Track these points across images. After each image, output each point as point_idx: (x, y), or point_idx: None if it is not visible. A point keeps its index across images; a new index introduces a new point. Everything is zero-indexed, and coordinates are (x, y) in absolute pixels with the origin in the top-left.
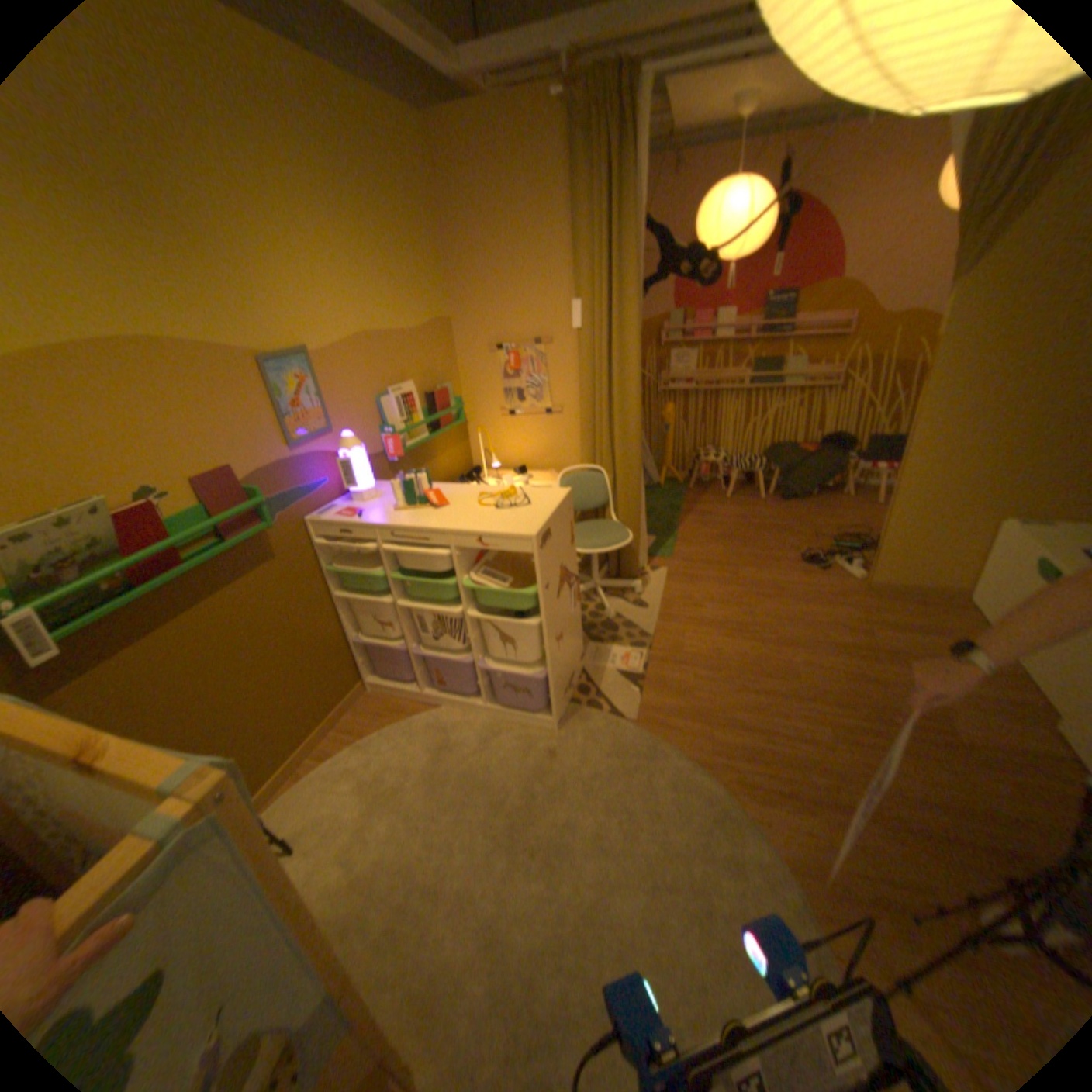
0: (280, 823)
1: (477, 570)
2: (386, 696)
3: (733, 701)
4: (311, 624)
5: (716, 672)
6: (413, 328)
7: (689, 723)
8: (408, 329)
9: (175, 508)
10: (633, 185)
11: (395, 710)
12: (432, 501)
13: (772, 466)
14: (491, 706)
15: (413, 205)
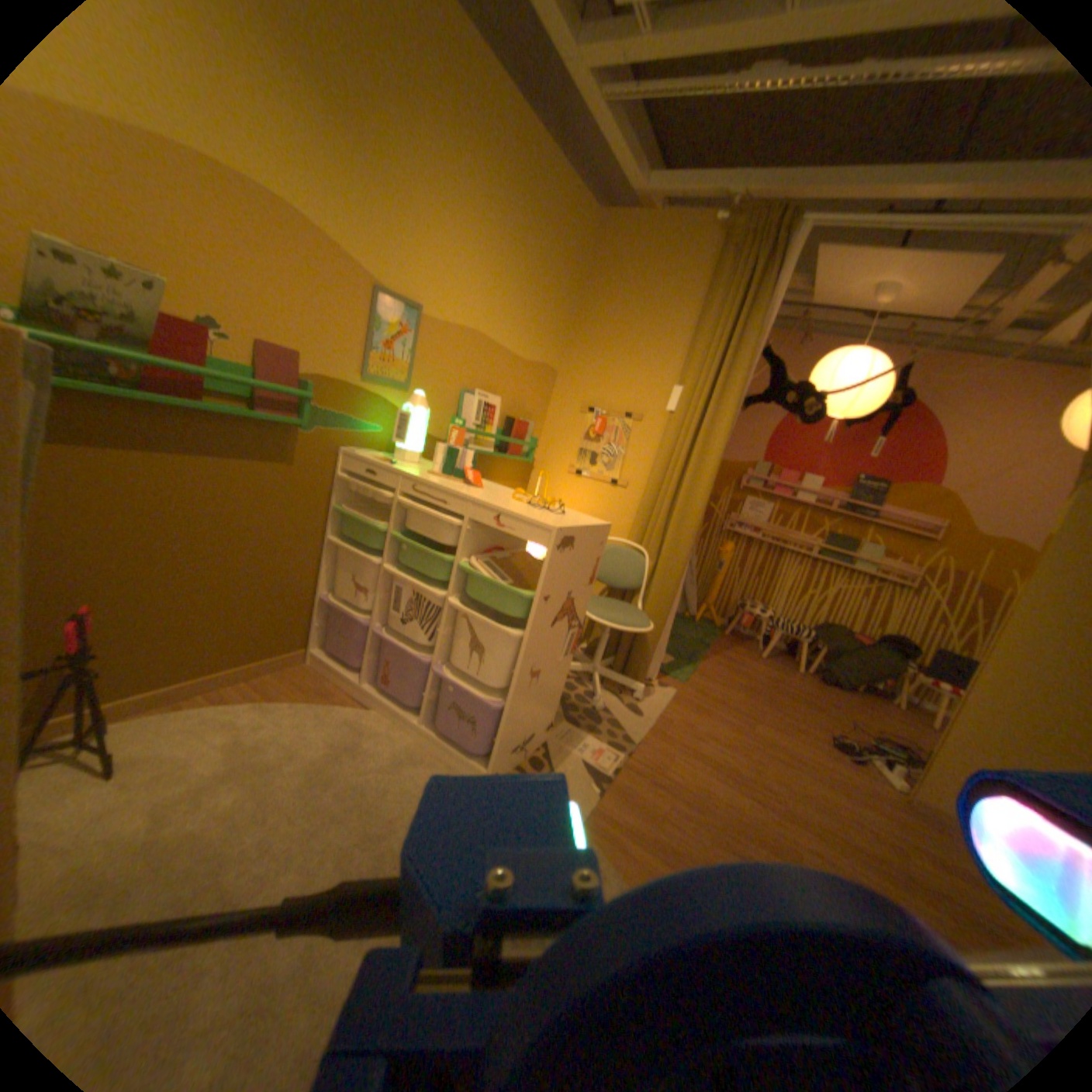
0: (127, 744)
1: (481, 560)
2: (323, 678)
3: (712, 856)
4: (291, 556)
5: (699, 815)
6: (522, 359)
7: (648, 856)
8: (517, 356)
9: (229, 358)
10: (767, 303)
11: (324, 694)
12: (469, 481)
13: (820, 645)
14: (427, 731)
15: (567, 268)
